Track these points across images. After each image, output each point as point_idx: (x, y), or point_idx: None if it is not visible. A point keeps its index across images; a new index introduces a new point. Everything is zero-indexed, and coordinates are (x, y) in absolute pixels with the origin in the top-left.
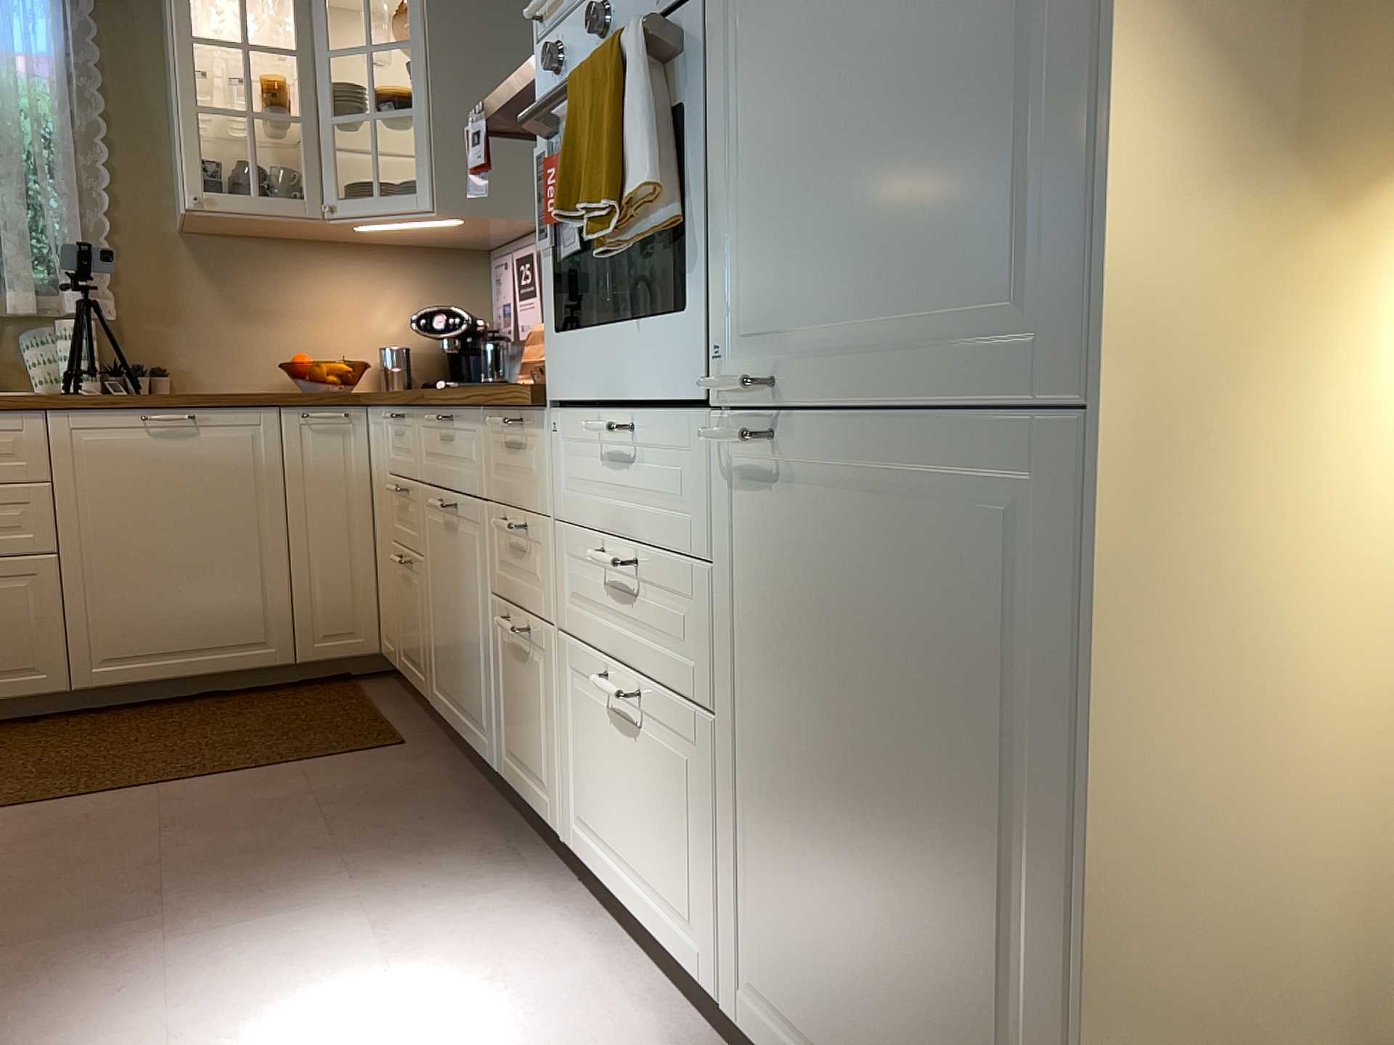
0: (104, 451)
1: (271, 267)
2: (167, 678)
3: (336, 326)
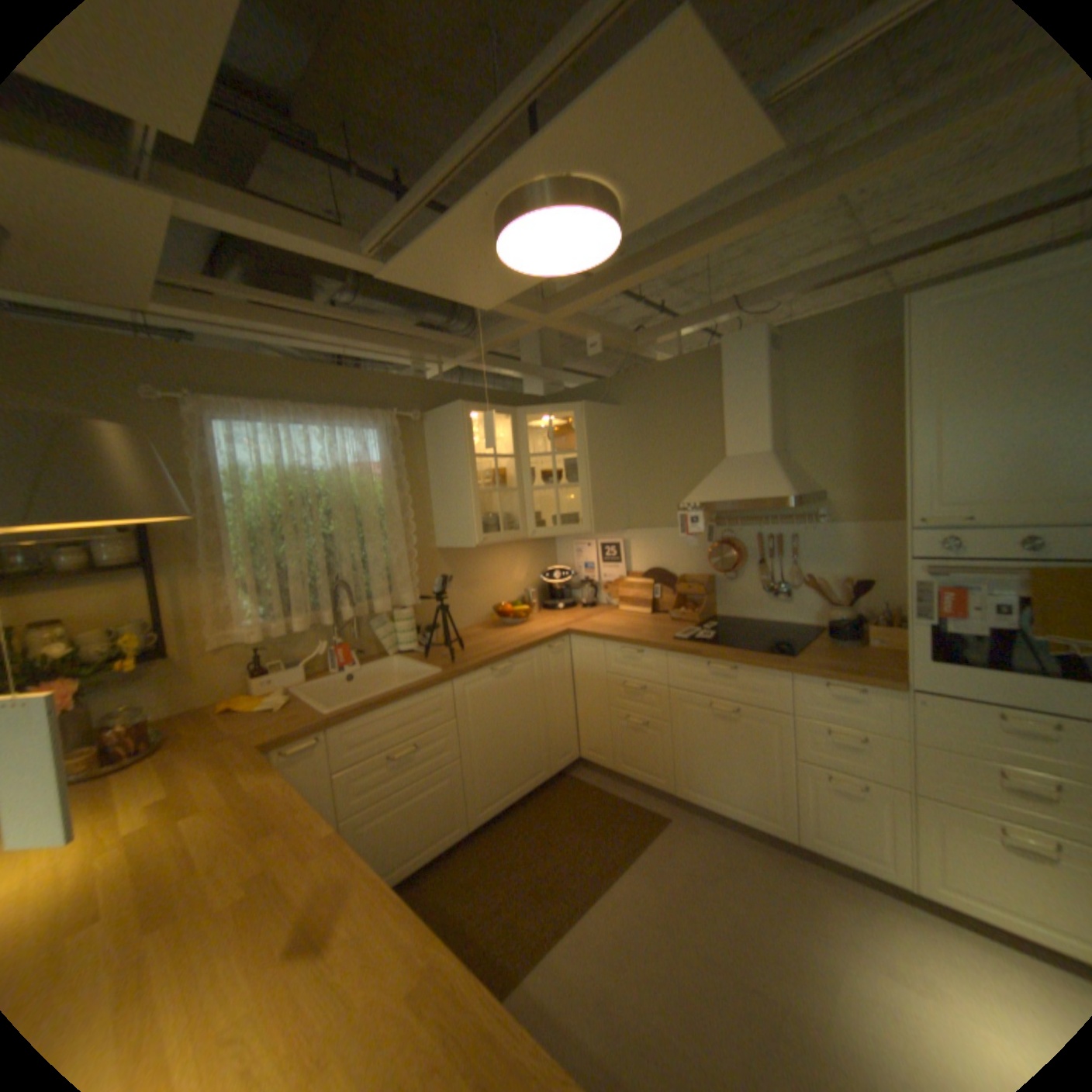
0: (476, 695)
1: (474, 559)
2: (506, 809)
3: (500, 583)
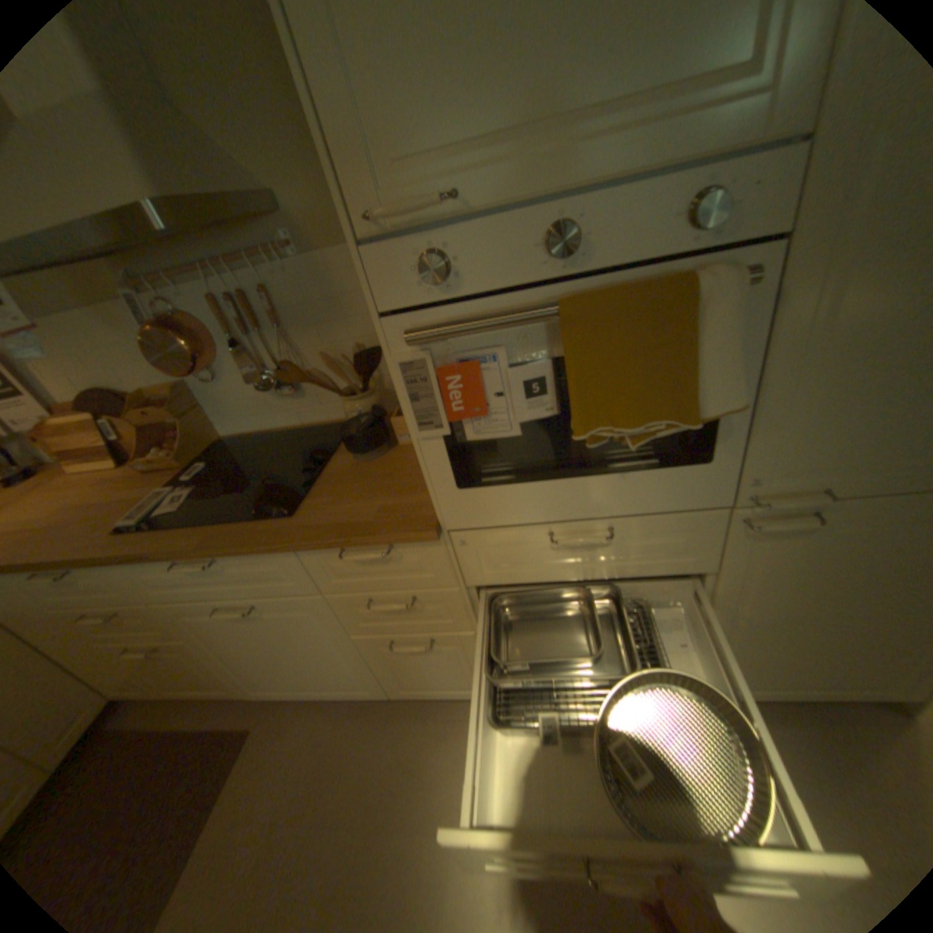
0: None
1: None
2: None
3: None
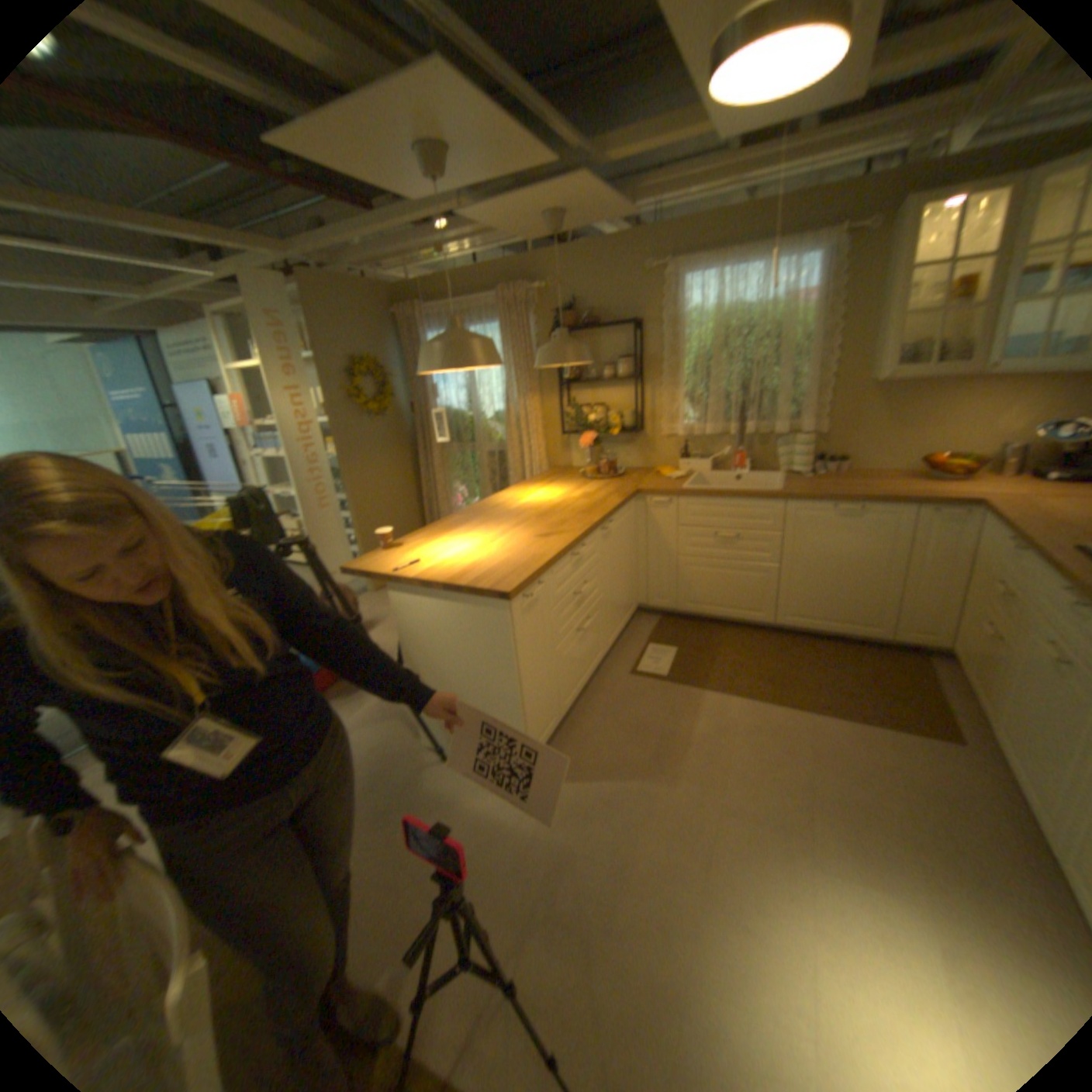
0: (811, 520)
1: (930, 393)
2: (821, 630)
3: (969, 427)
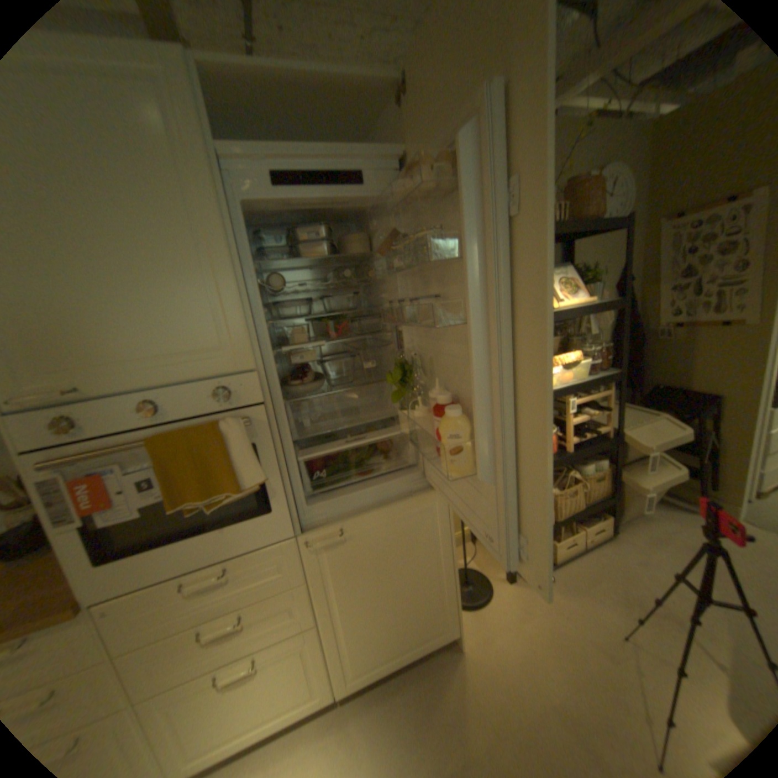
0: None
1: None
2: None
3: None
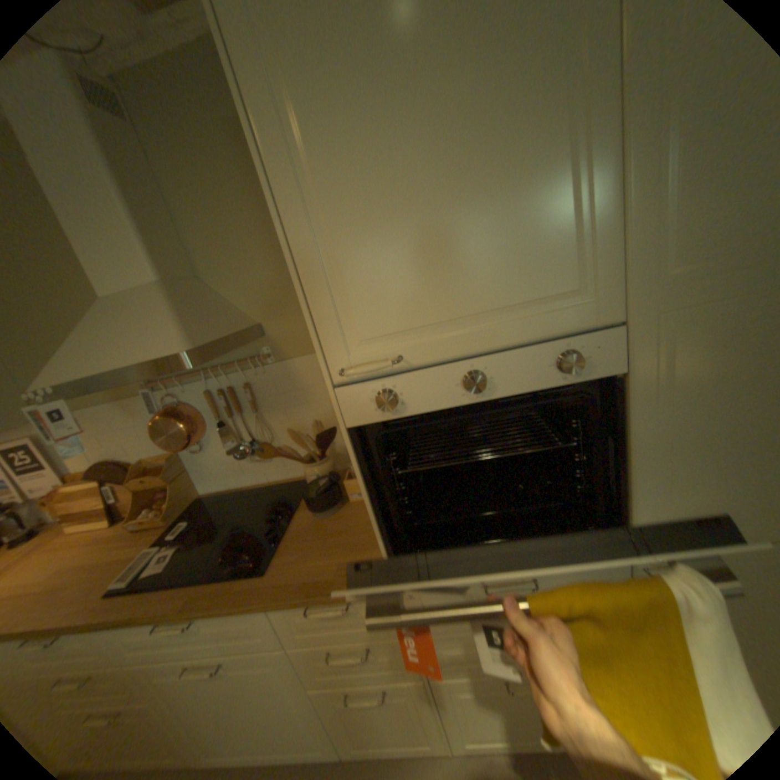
0: None
1: None
2: None
3: None
